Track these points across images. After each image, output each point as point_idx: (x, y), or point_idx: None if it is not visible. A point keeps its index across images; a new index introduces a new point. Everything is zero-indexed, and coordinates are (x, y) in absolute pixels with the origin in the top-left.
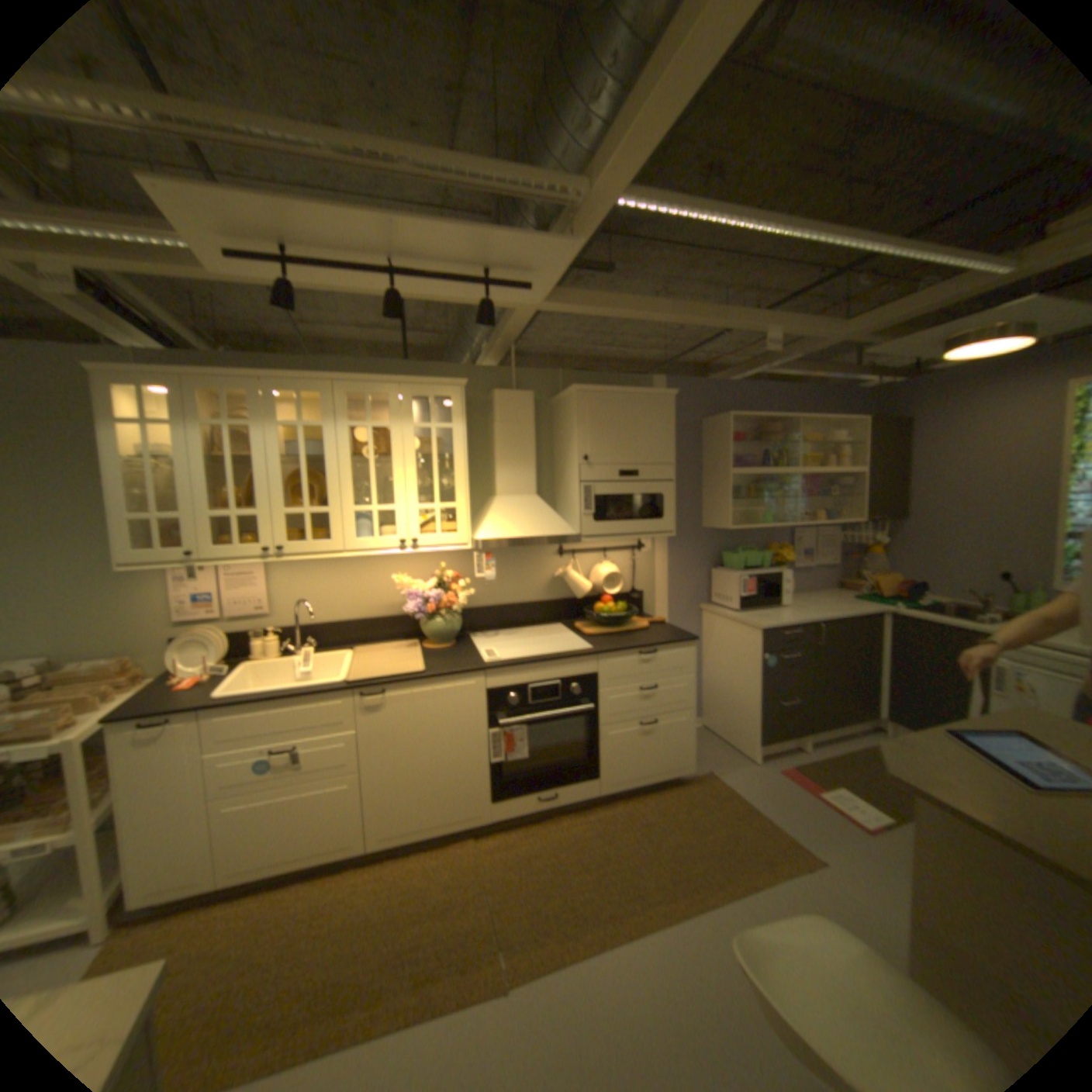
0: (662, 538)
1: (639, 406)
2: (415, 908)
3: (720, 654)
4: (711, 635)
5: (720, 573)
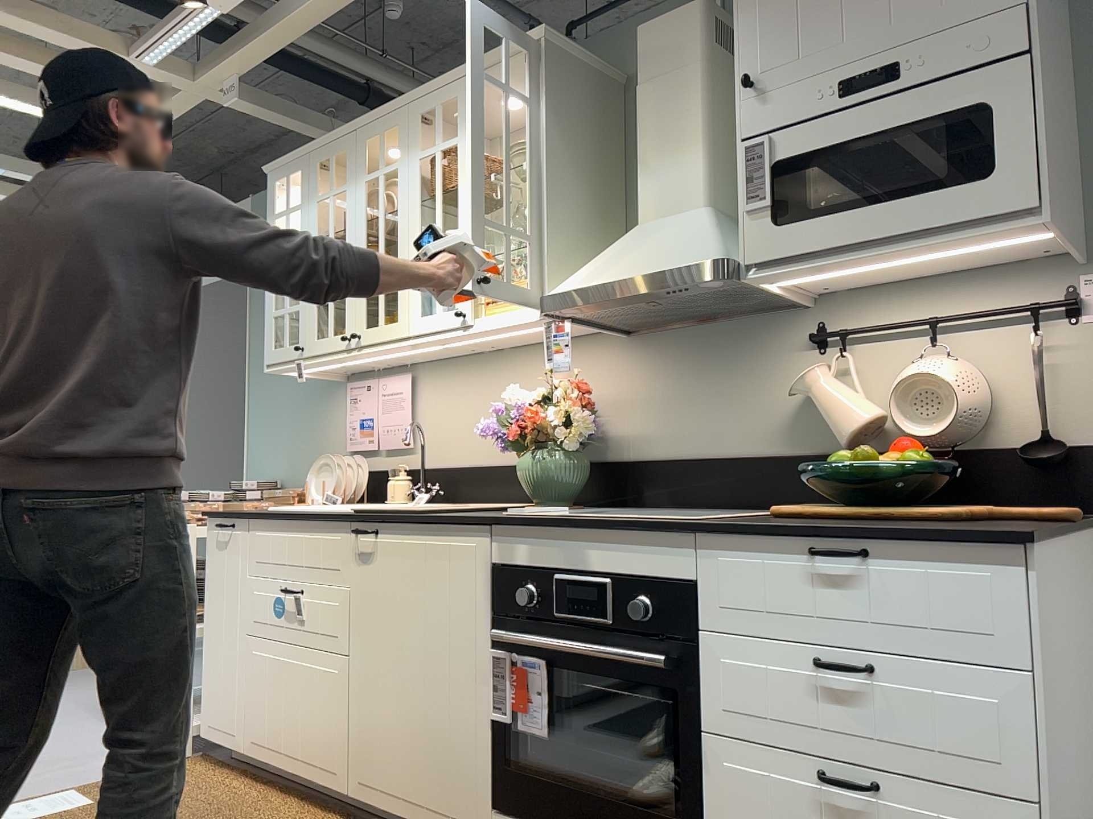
0: None
1: None
2: None
3: None
4: None
5: None
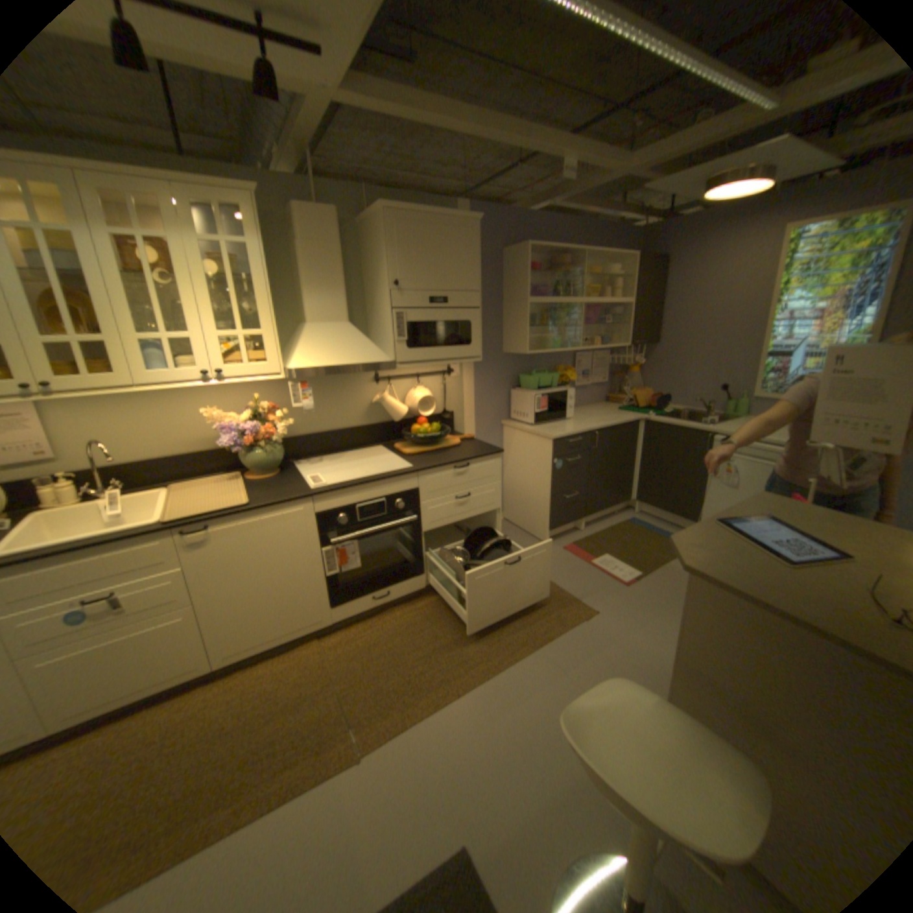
0: (469, 364)
1: (447, 230)
2: (268, 709)
3: (518, 461)
4: (510, 446)
5: (518, 393)
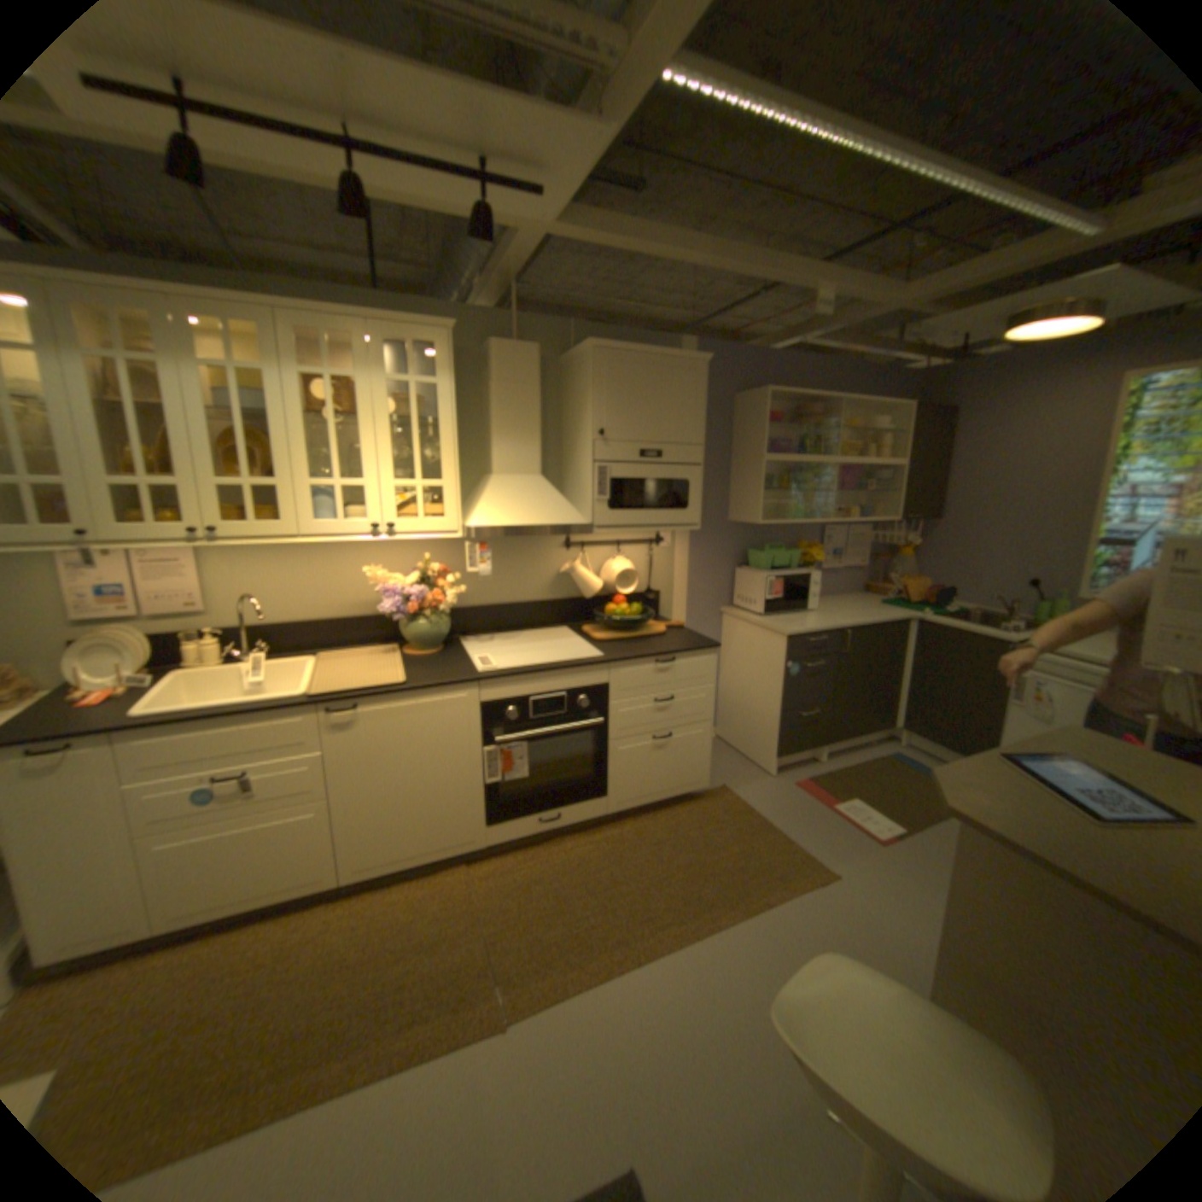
0: (683, 532)
1: (667, 372)
2: (399, 946)
3: (740, 661)
4: (730, 641)
5: (745, 573)
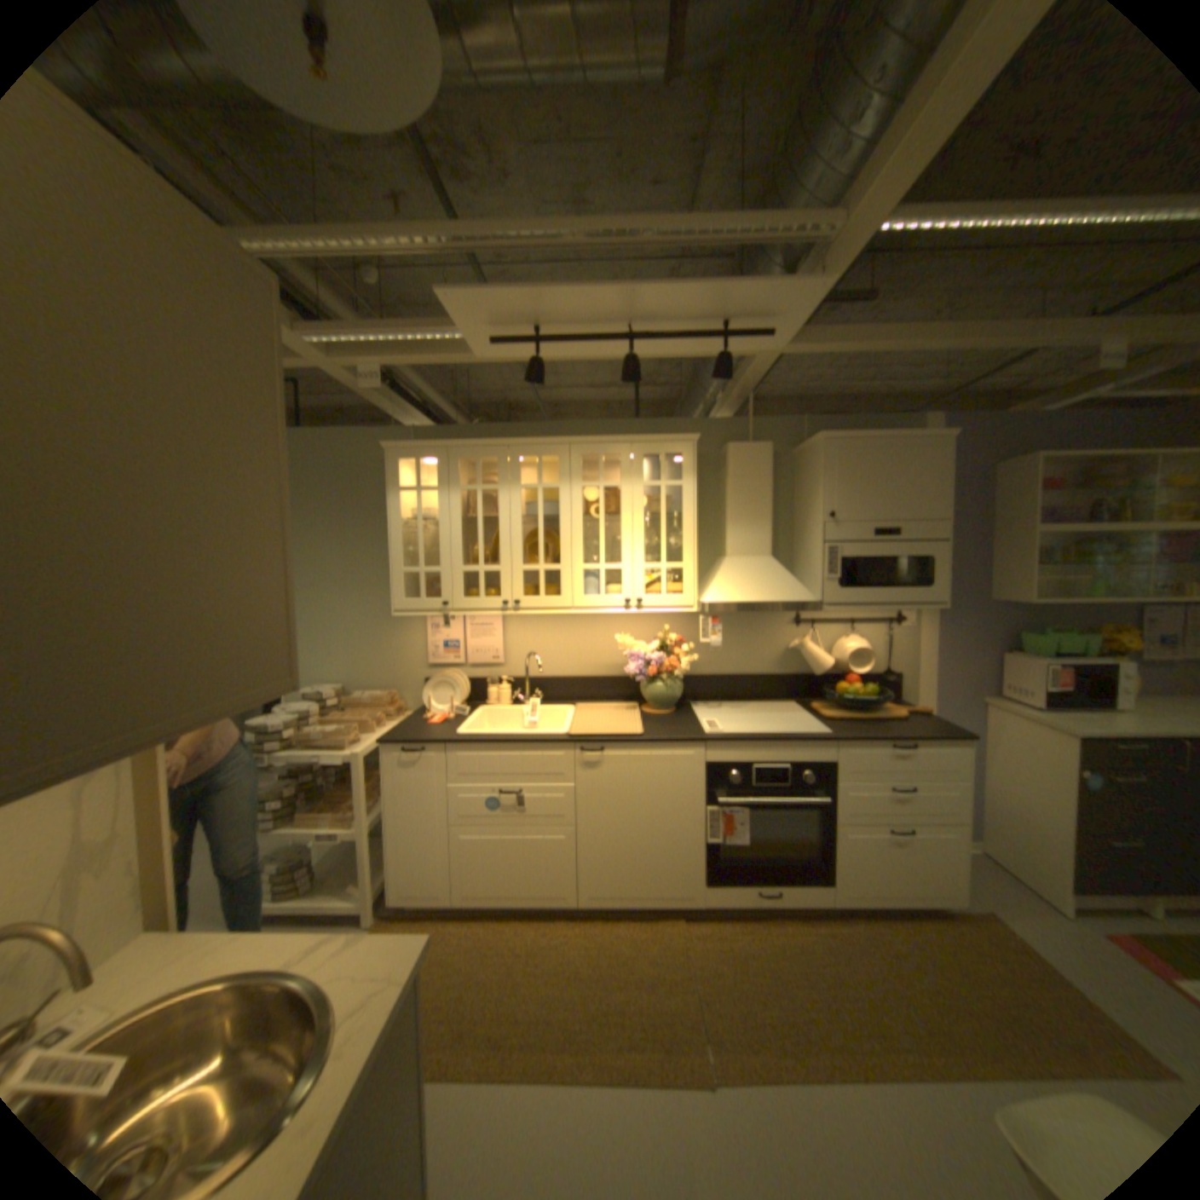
0: (933, 611)
1: (906, 452)
2: (624, 975)
3: (1015, 764)
4: (1001, 739)
5: (1018, 659)
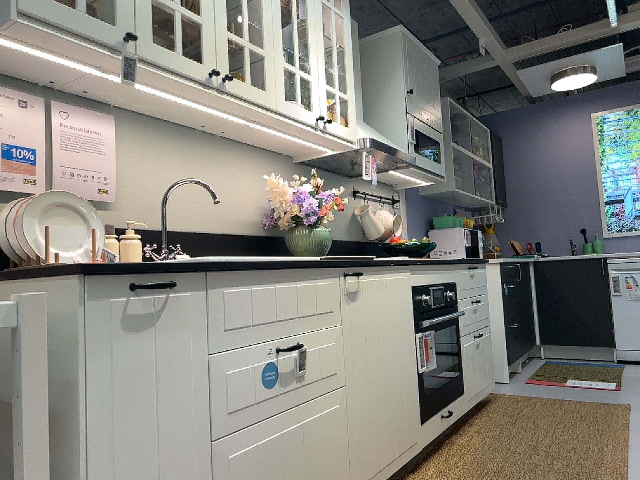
0: (405, 198)
1: (427, 65)
2: None
3: None
4: None
5: (439, 233)
